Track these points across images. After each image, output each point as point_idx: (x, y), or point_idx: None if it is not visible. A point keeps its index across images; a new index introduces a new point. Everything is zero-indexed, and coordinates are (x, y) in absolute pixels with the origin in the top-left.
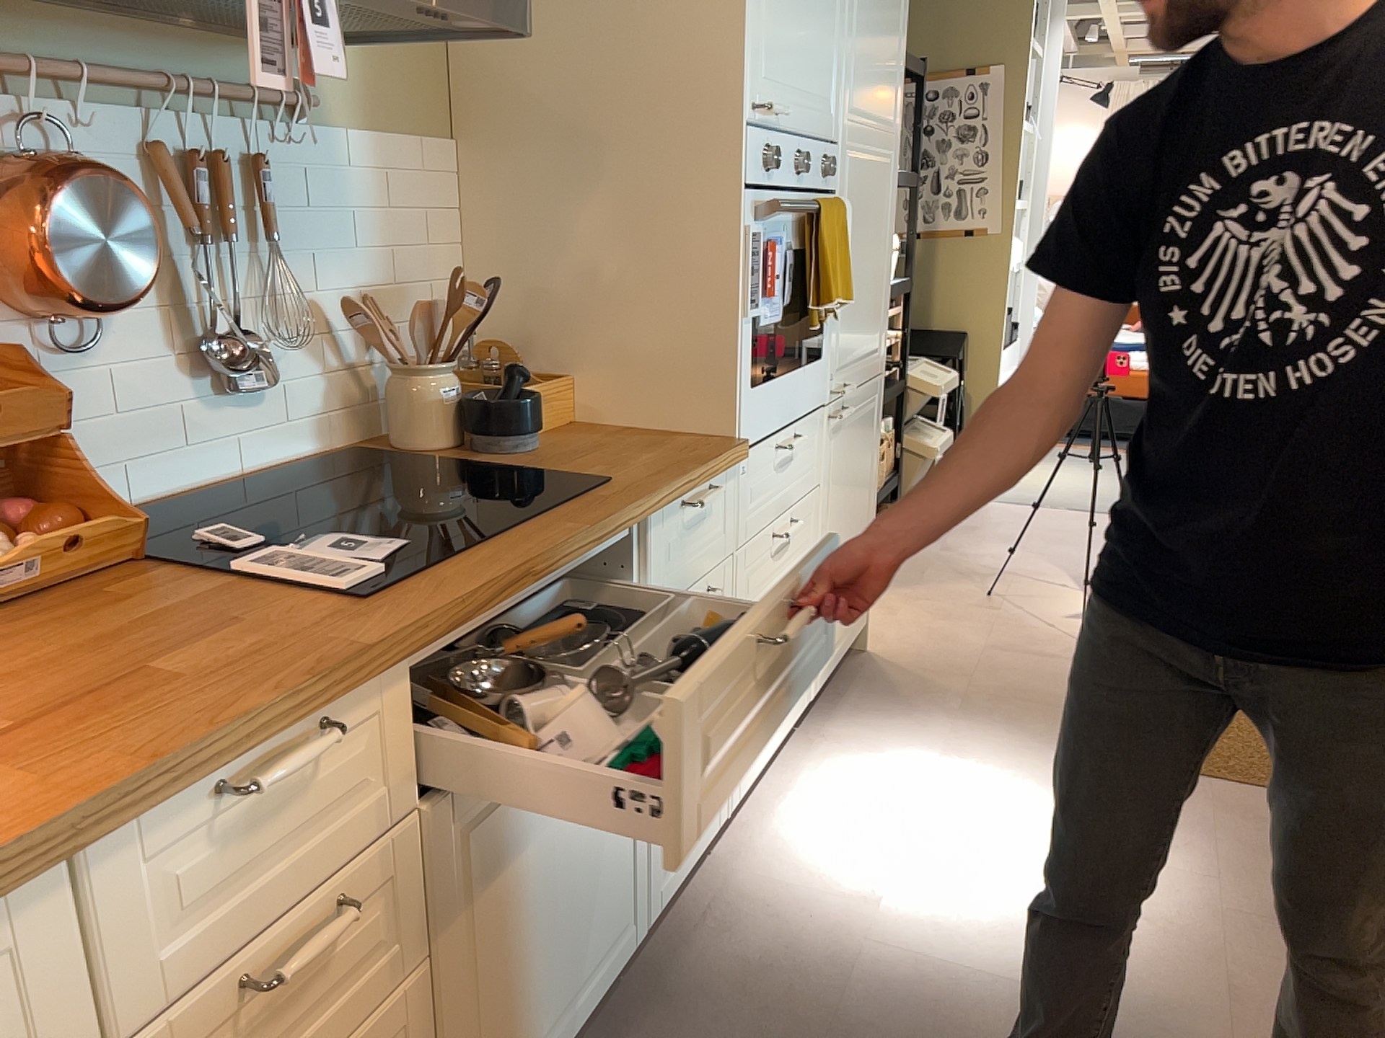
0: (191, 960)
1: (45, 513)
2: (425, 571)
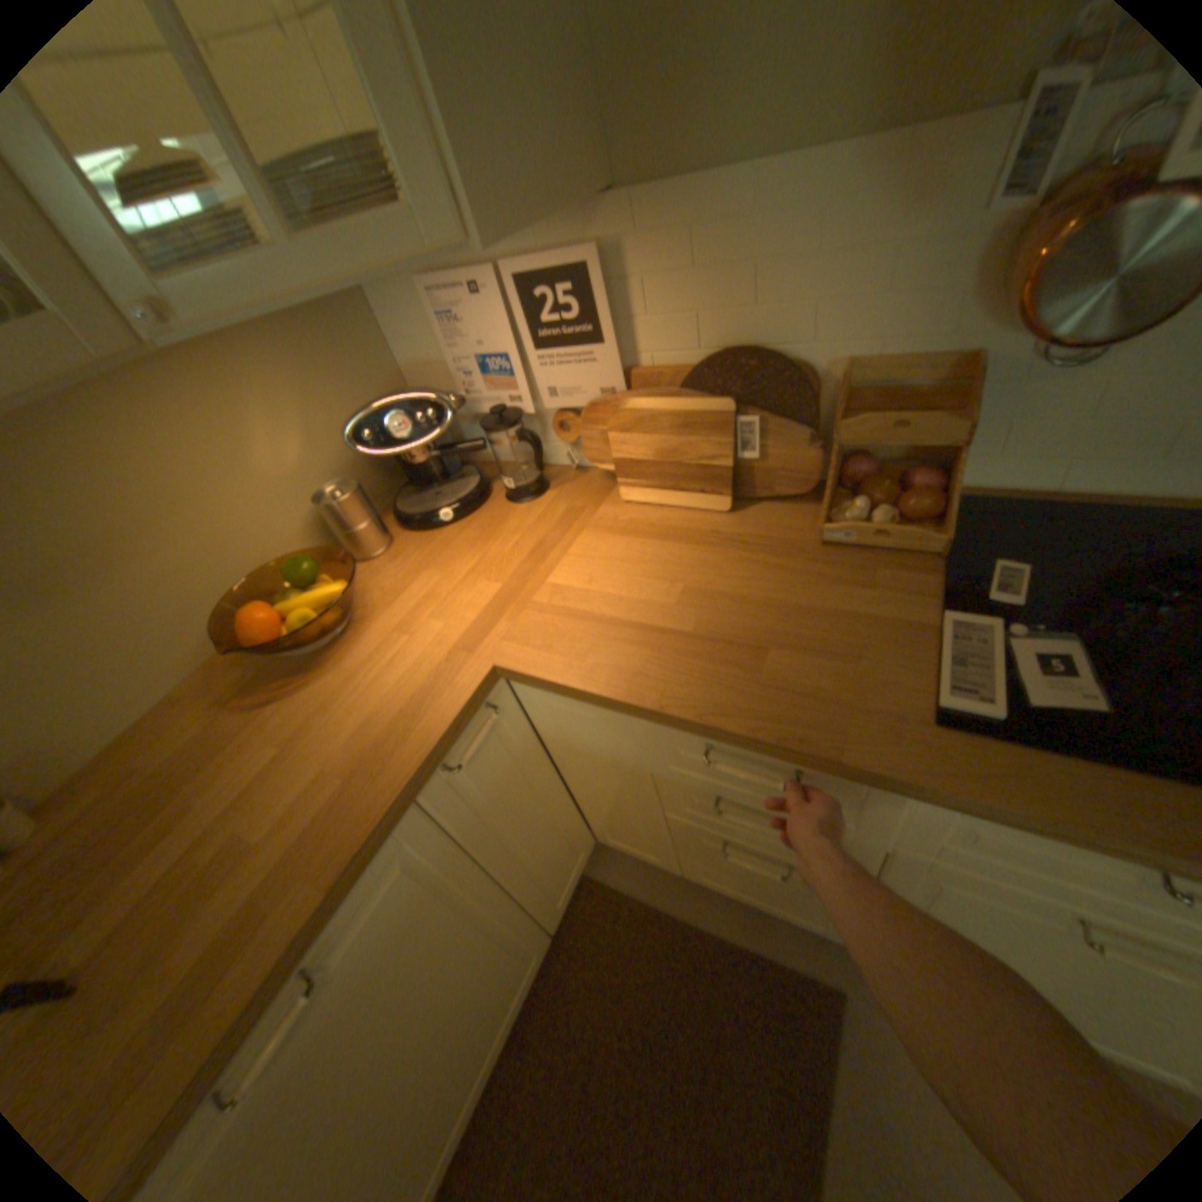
0: (698, 773)
1: (918, 493)
2: (1056, 753)
